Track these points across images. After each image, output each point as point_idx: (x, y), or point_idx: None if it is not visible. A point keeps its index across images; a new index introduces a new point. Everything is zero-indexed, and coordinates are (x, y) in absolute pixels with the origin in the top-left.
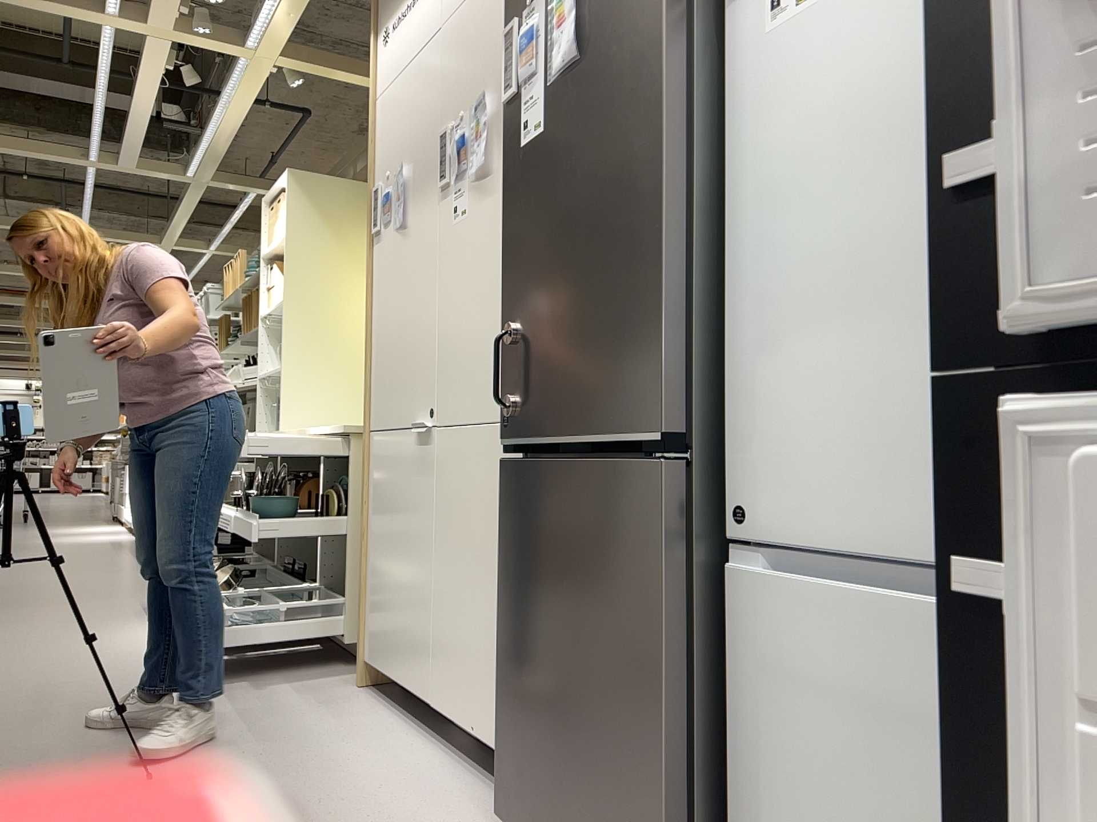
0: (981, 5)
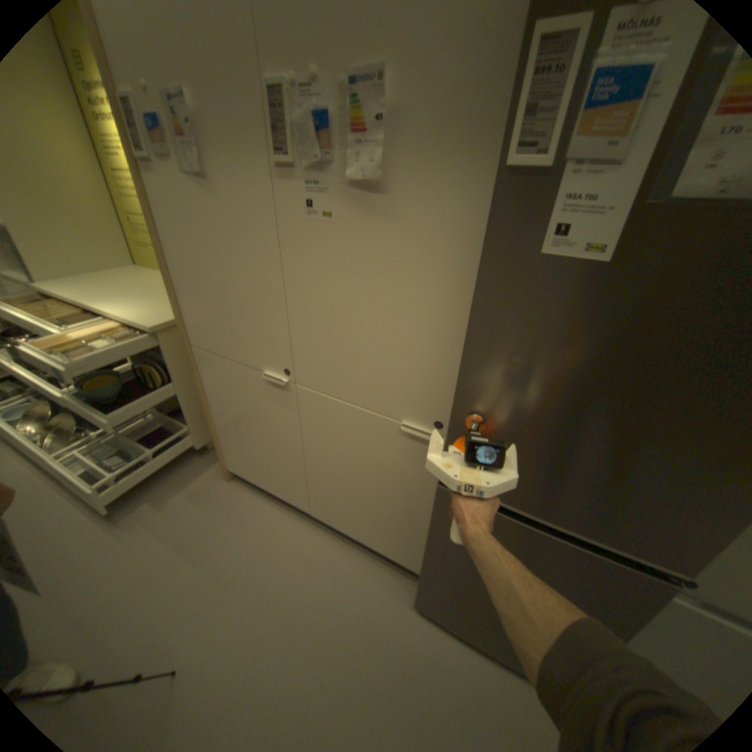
0: None
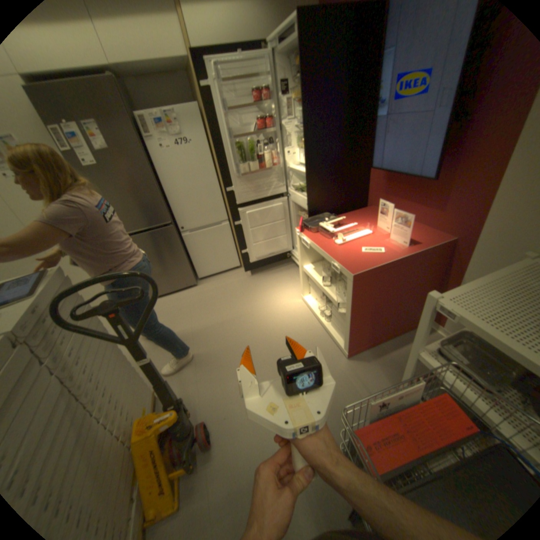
0: (224, 174)
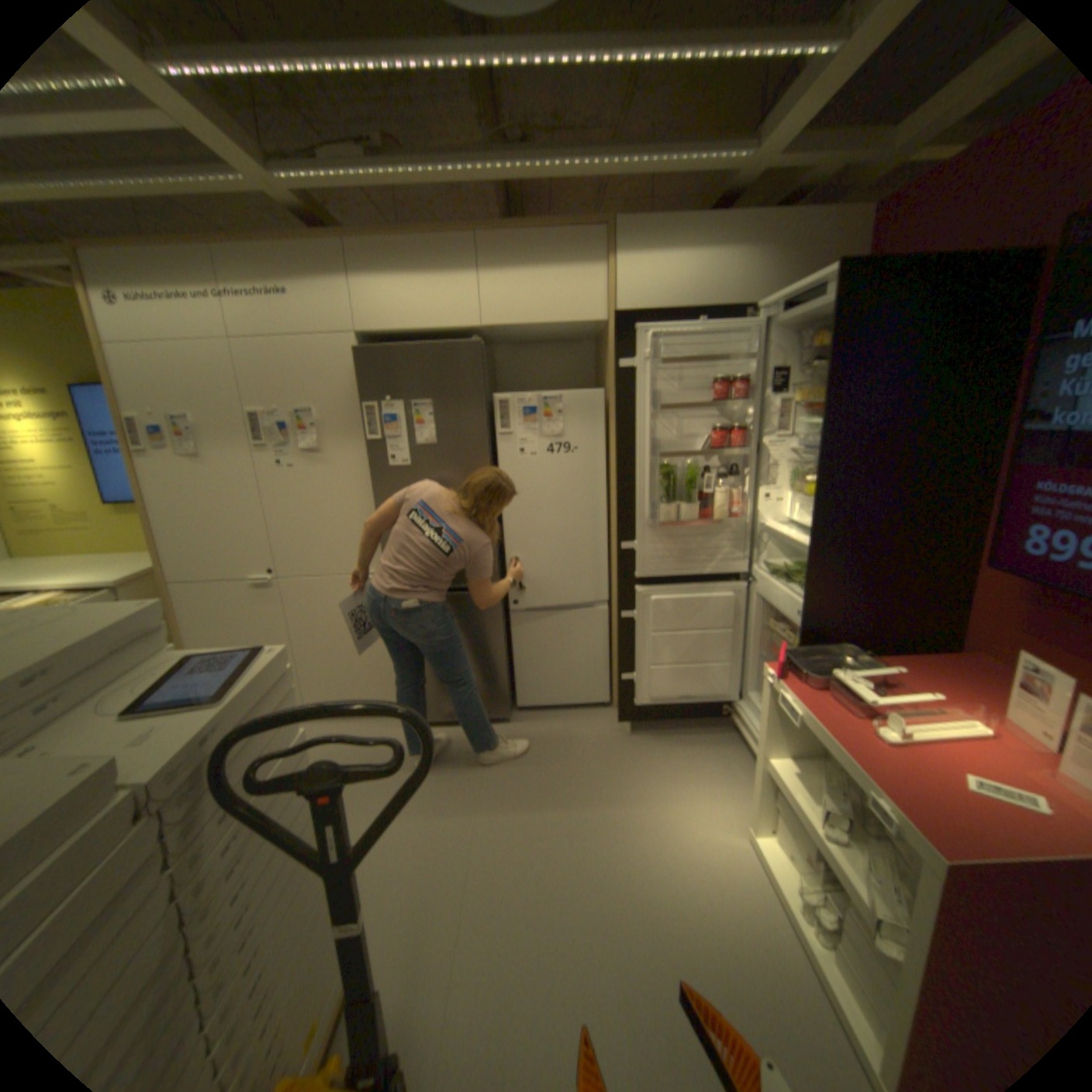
0: (623, 517)
